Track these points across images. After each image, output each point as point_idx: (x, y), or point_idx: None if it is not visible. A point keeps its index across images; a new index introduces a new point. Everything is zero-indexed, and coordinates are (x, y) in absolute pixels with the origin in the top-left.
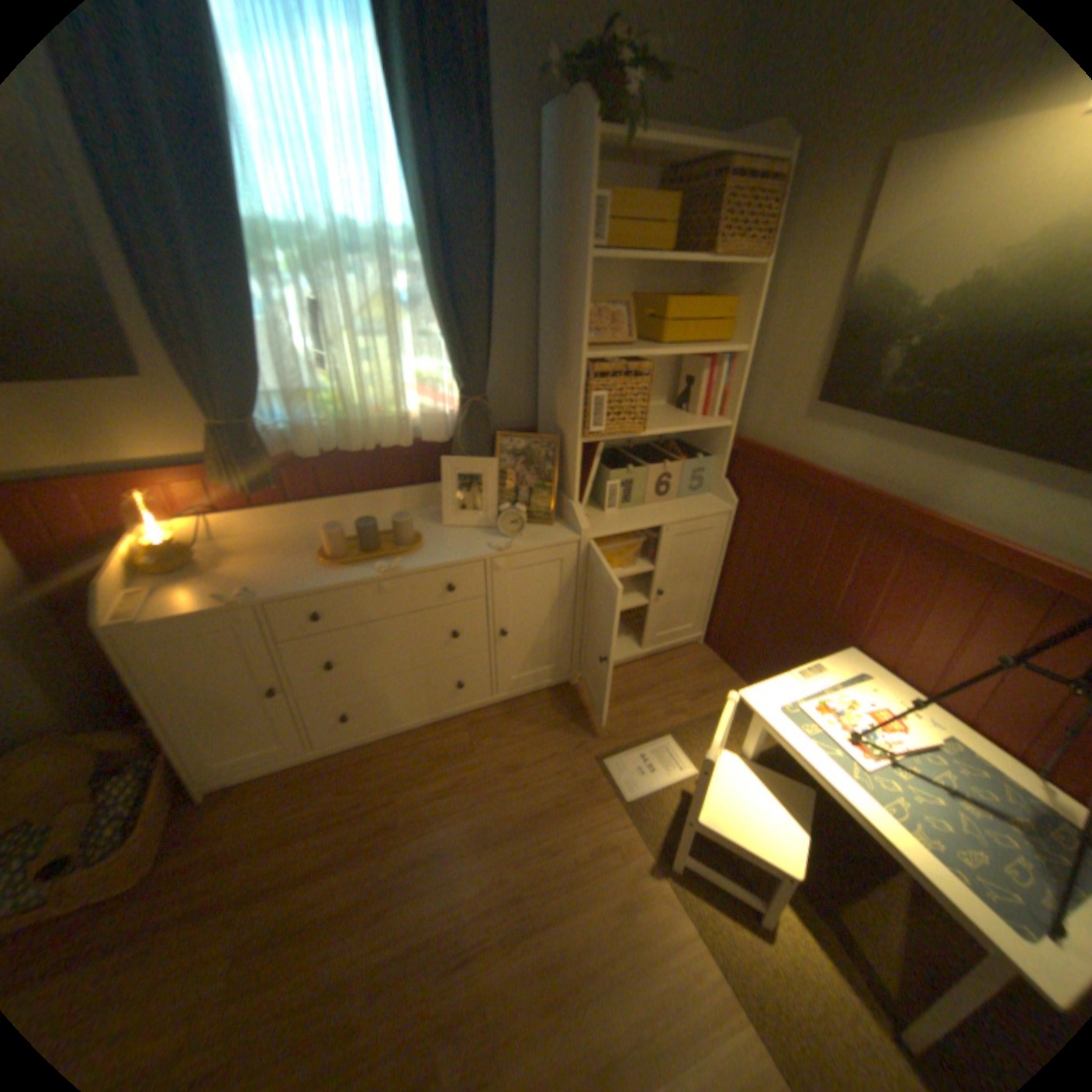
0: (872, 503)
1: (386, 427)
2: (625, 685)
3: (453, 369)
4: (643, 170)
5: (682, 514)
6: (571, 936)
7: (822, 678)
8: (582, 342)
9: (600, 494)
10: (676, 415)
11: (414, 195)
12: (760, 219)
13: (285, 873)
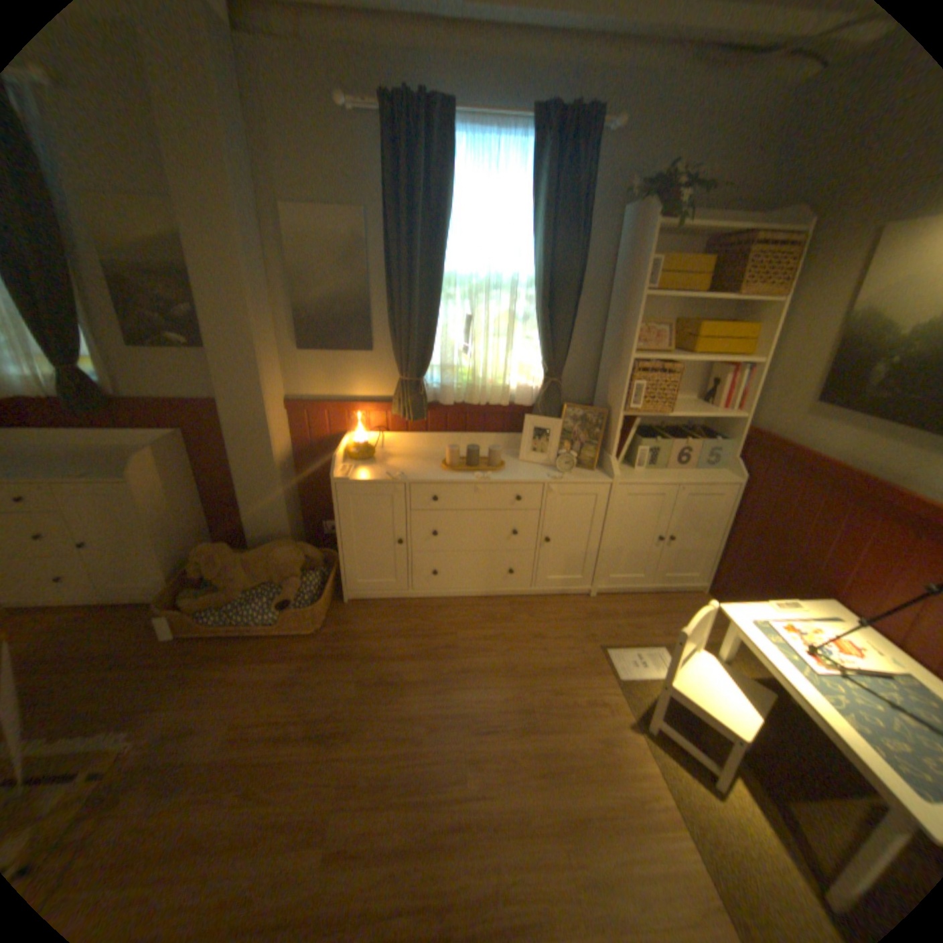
0: (855, 481)
1: (492, 393)
2: (634, 608)
3: (541, 360)
4: (692, 239)
5: (697, 479)
6: (564, 745)
7: (797, 613)
8: (631, 348)
9: (632, 456)
10: (702, 406)
11: (536, 258)
12: (781, 271)
13: (388, 654)
